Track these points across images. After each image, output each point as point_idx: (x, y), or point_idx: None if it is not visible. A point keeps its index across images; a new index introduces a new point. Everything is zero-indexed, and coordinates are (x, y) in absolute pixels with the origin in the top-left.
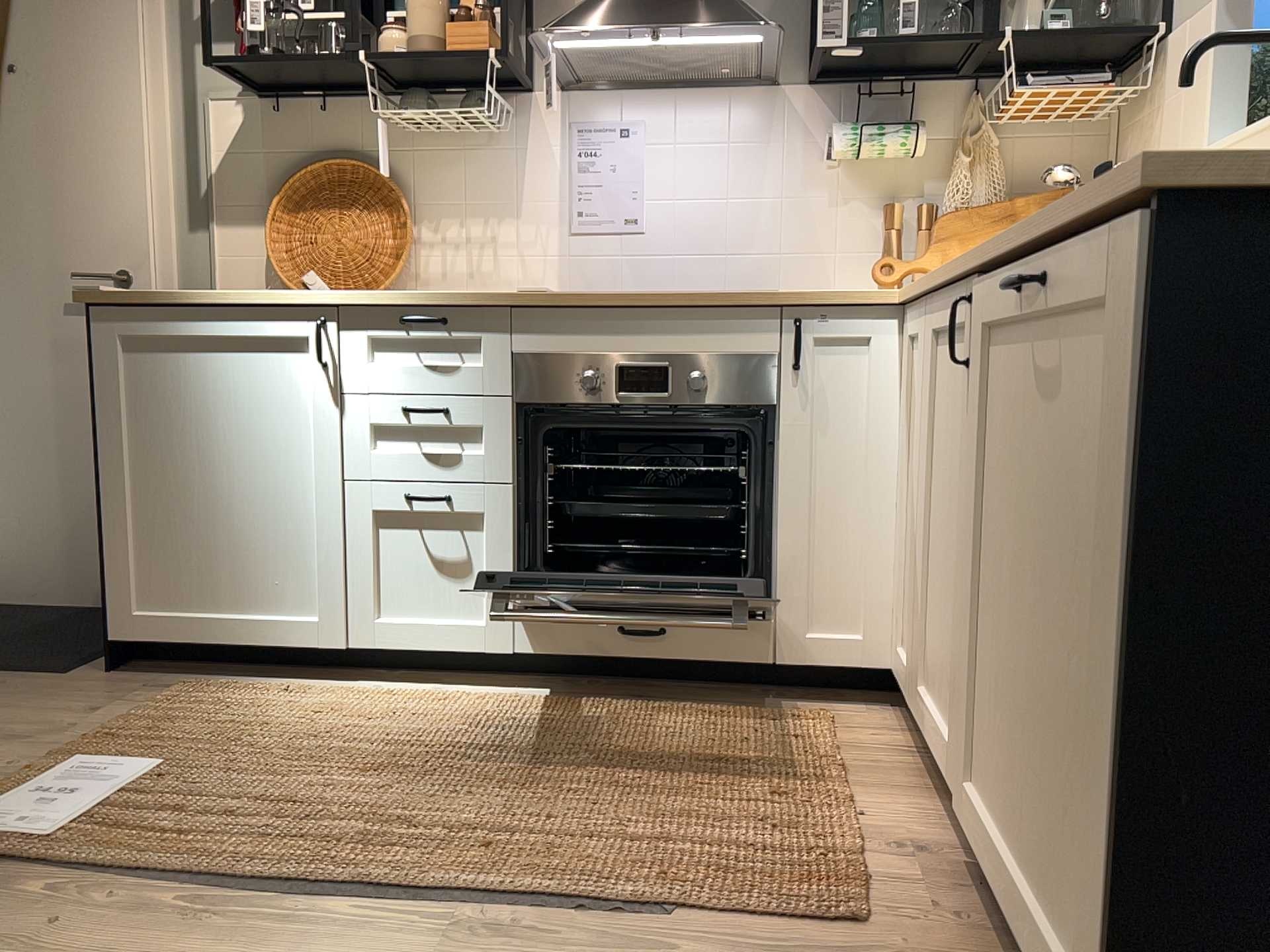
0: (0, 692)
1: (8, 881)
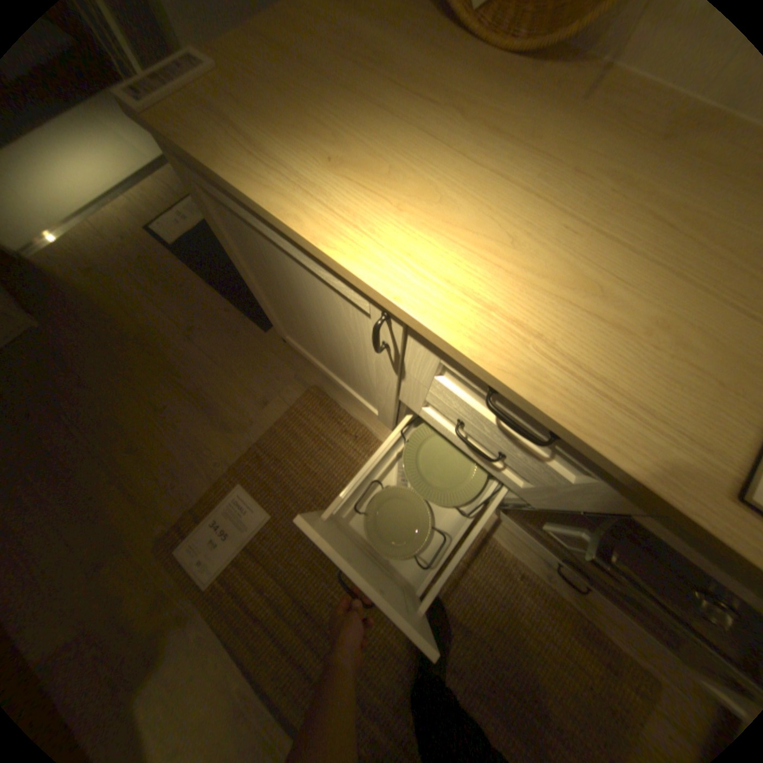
0: (233, 343)
1: (187, 607)
